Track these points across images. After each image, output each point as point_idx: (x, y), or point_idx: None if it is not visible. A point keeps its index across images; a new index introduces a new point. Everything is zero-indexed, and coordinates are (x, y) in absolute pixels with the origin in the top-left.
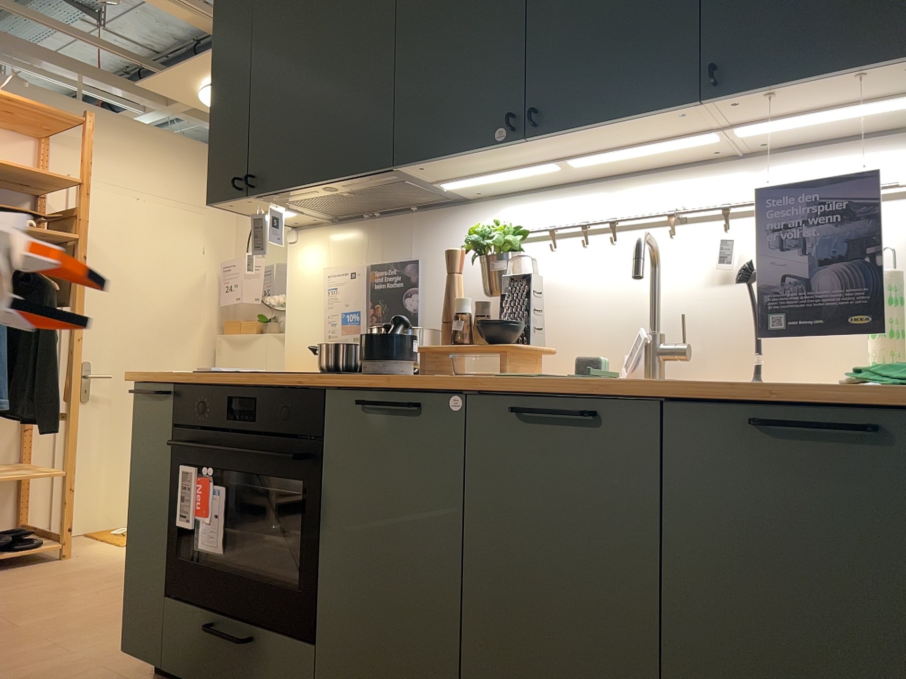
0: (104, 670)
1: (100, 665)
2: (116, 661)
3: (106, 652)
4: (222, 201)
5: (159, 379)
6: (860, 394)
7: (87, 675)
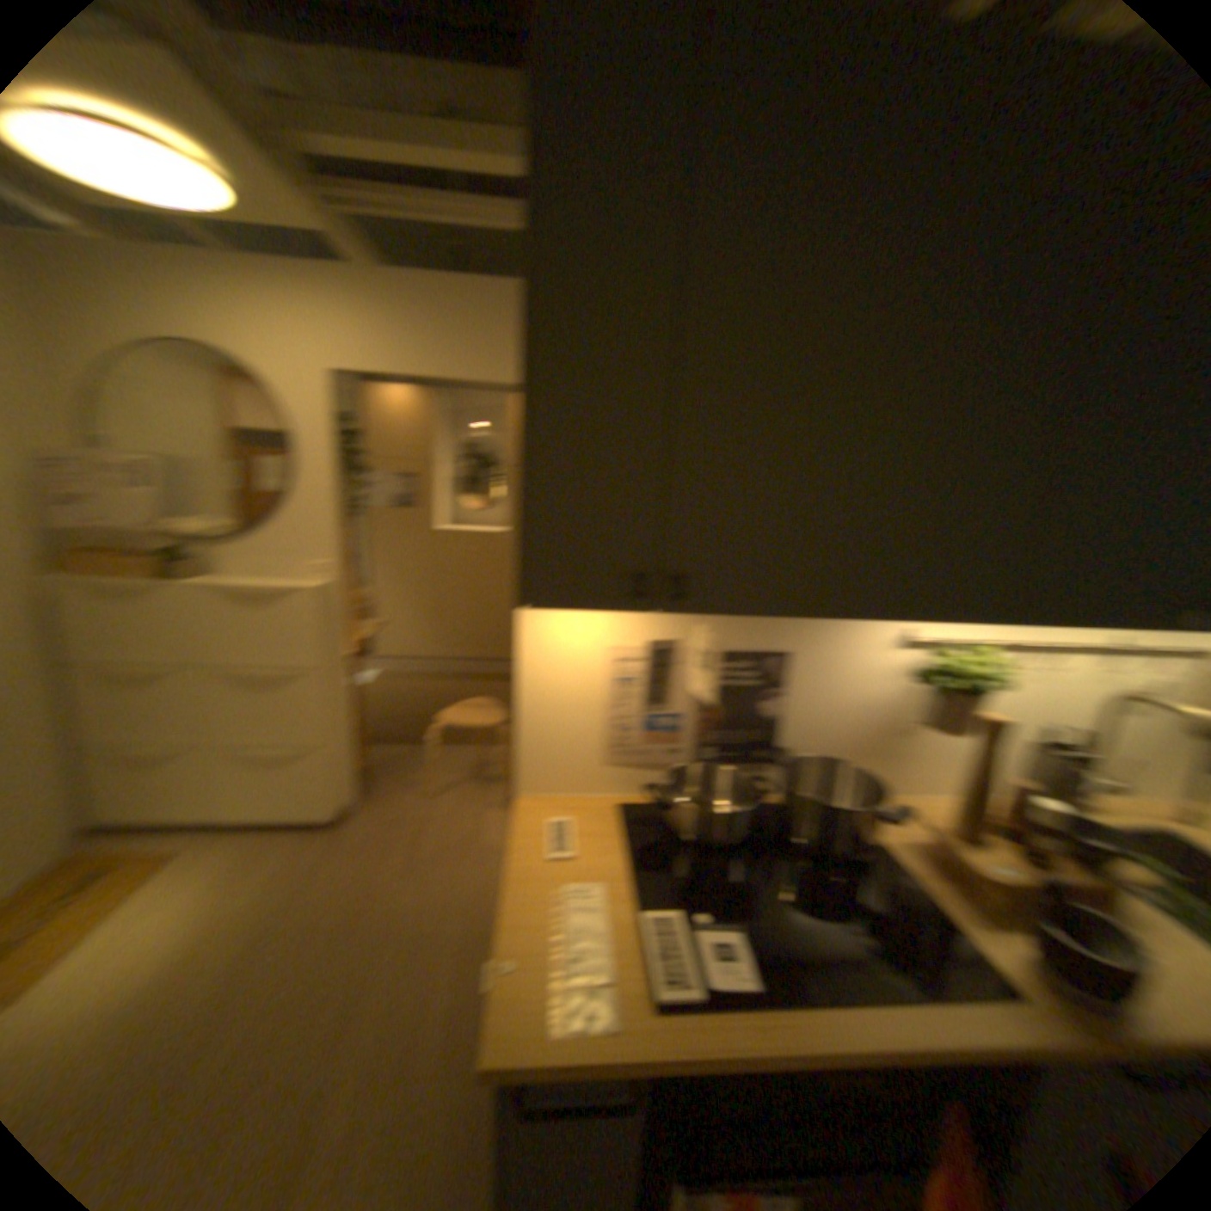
0: None
1: None
2: None
3: None
4: (567, 600)
5: (617, 1070)
6: None
7: None
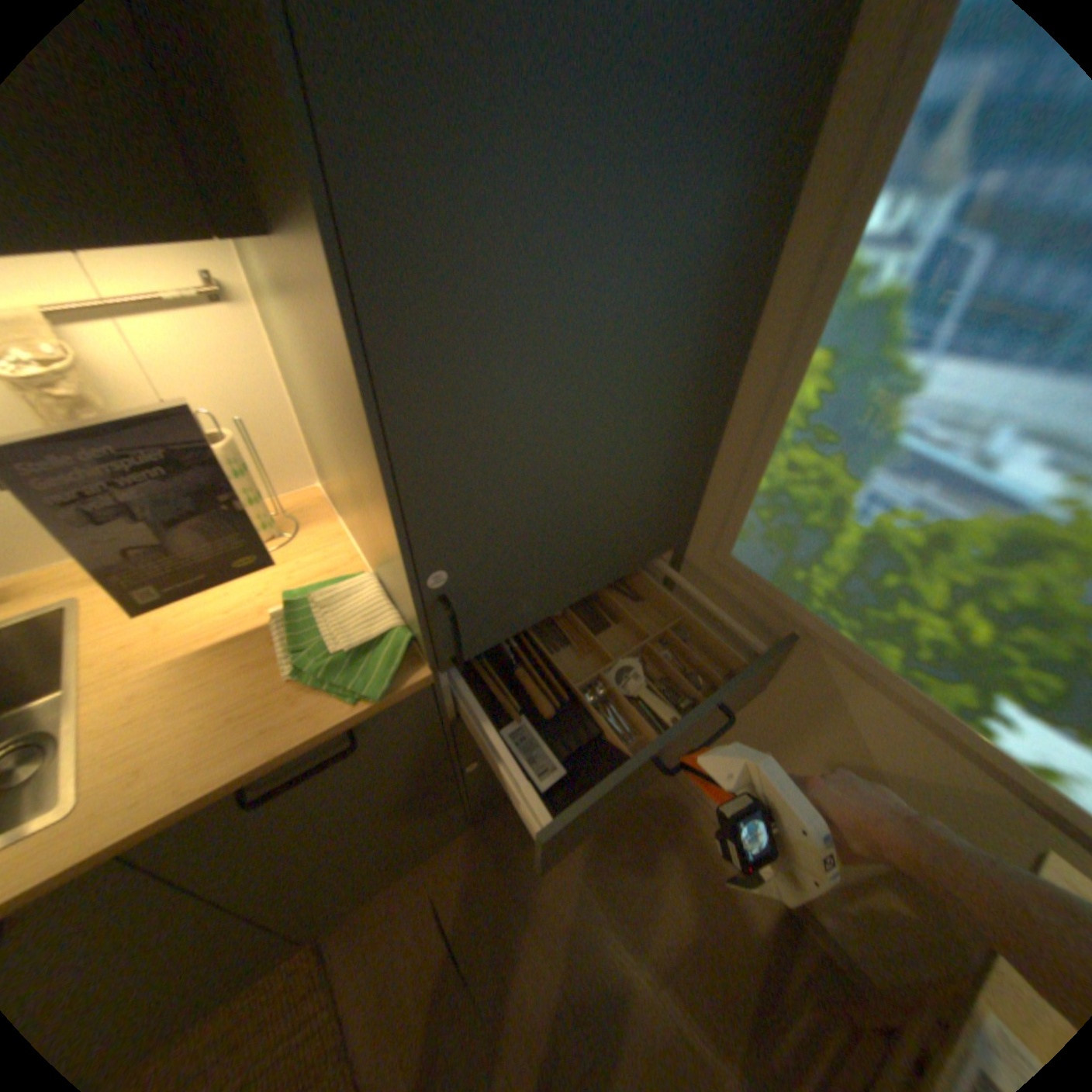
0: None
1: None
2: None
3: None
4: None
5: None
6: (331, 737)
7: None
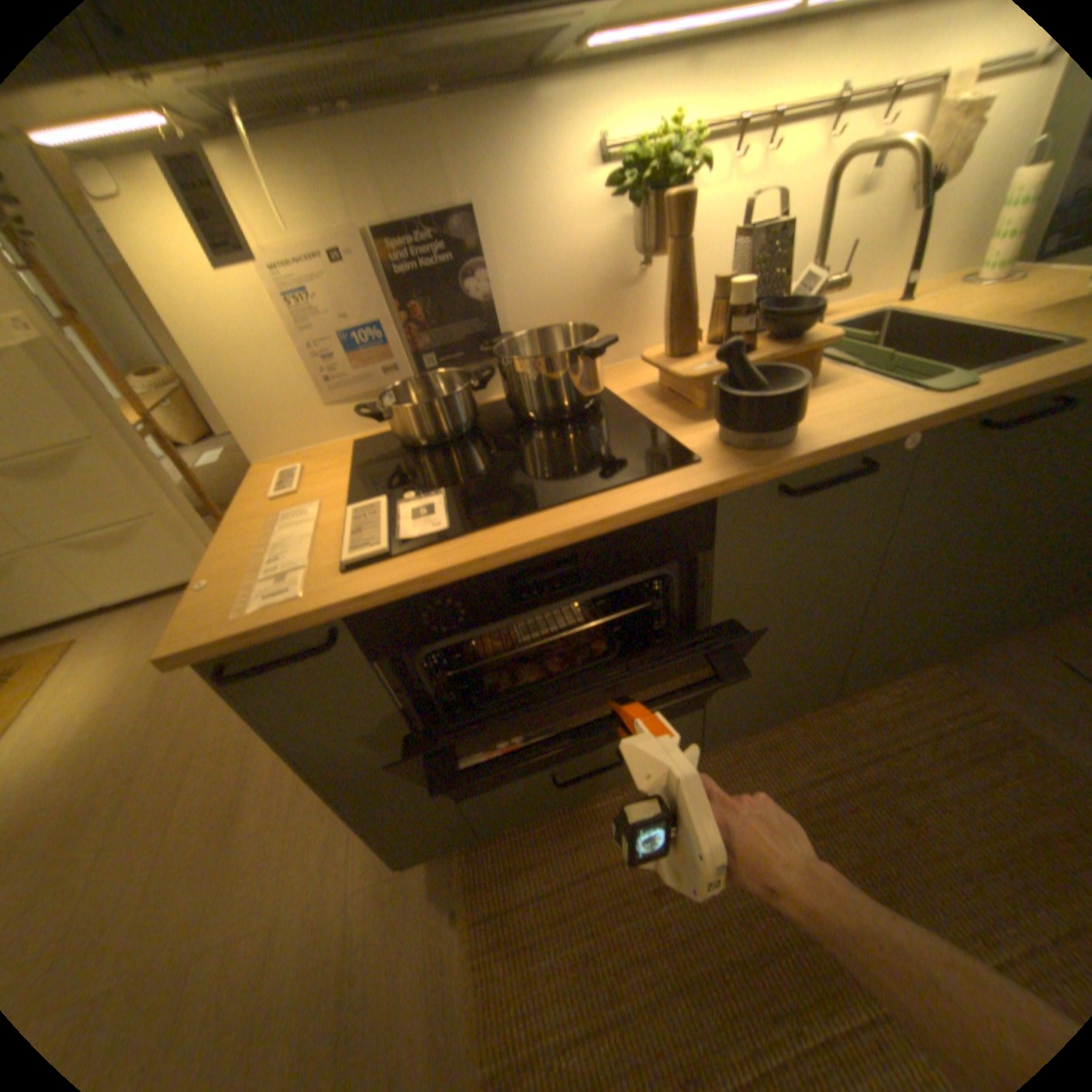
0: (354, 893)
1: (334, 896)
2: (340, 873)
3: (303, 879)
4: None
5: (291, 625)
6: None
7: (348, 917)
